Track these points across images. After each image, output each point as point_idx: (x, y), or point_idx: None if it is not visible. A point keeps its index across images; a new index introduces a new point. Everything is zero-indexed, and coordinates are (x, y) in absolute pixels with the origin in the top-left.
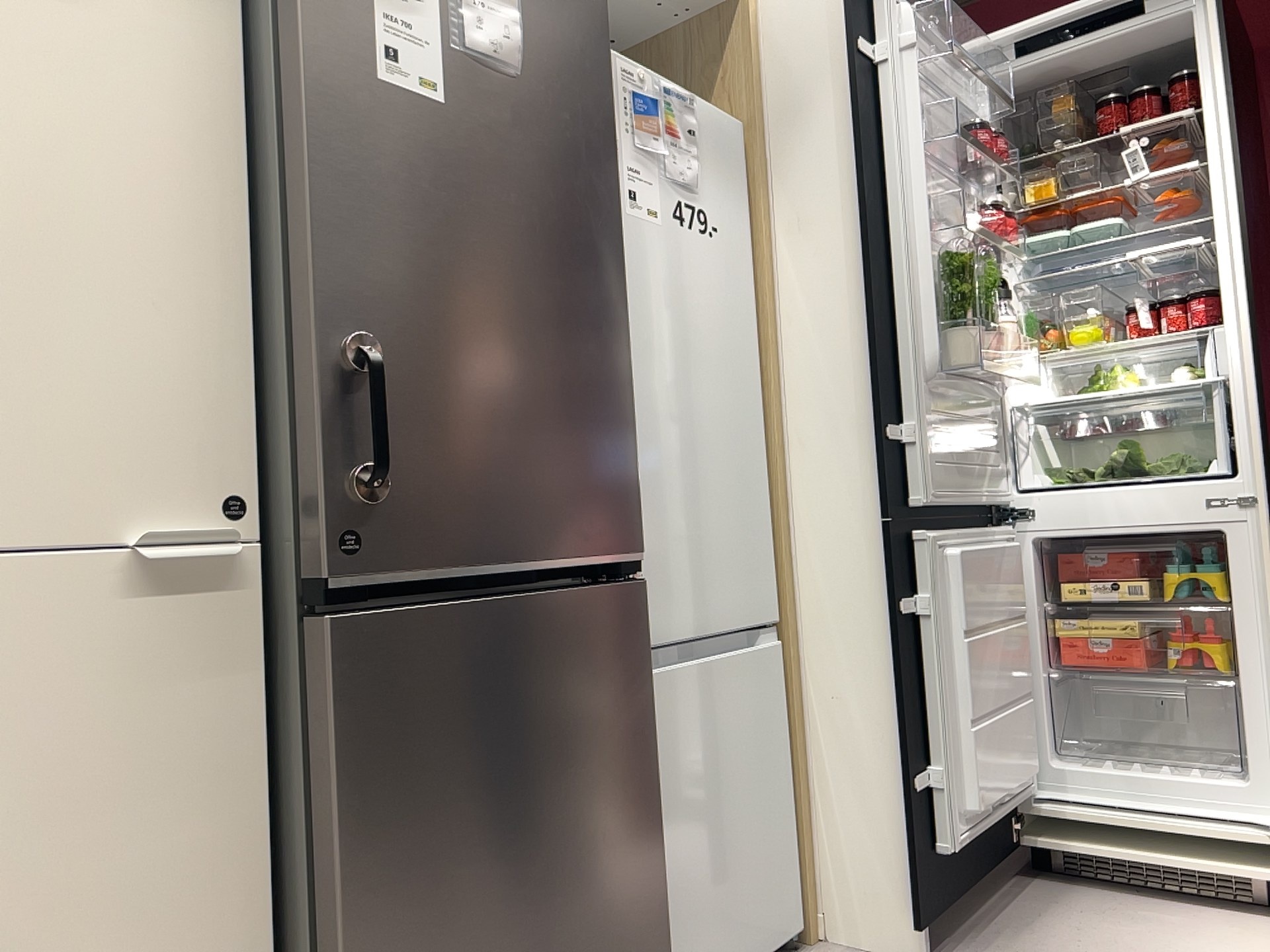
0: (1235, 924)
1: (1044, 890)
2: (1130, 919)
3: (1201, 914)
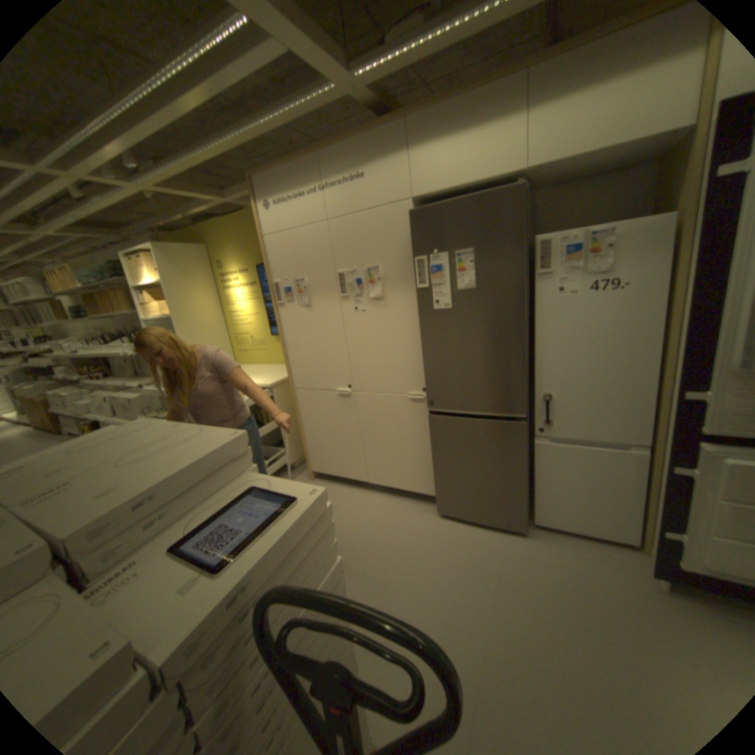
0: None
1: None
2: None
3: None
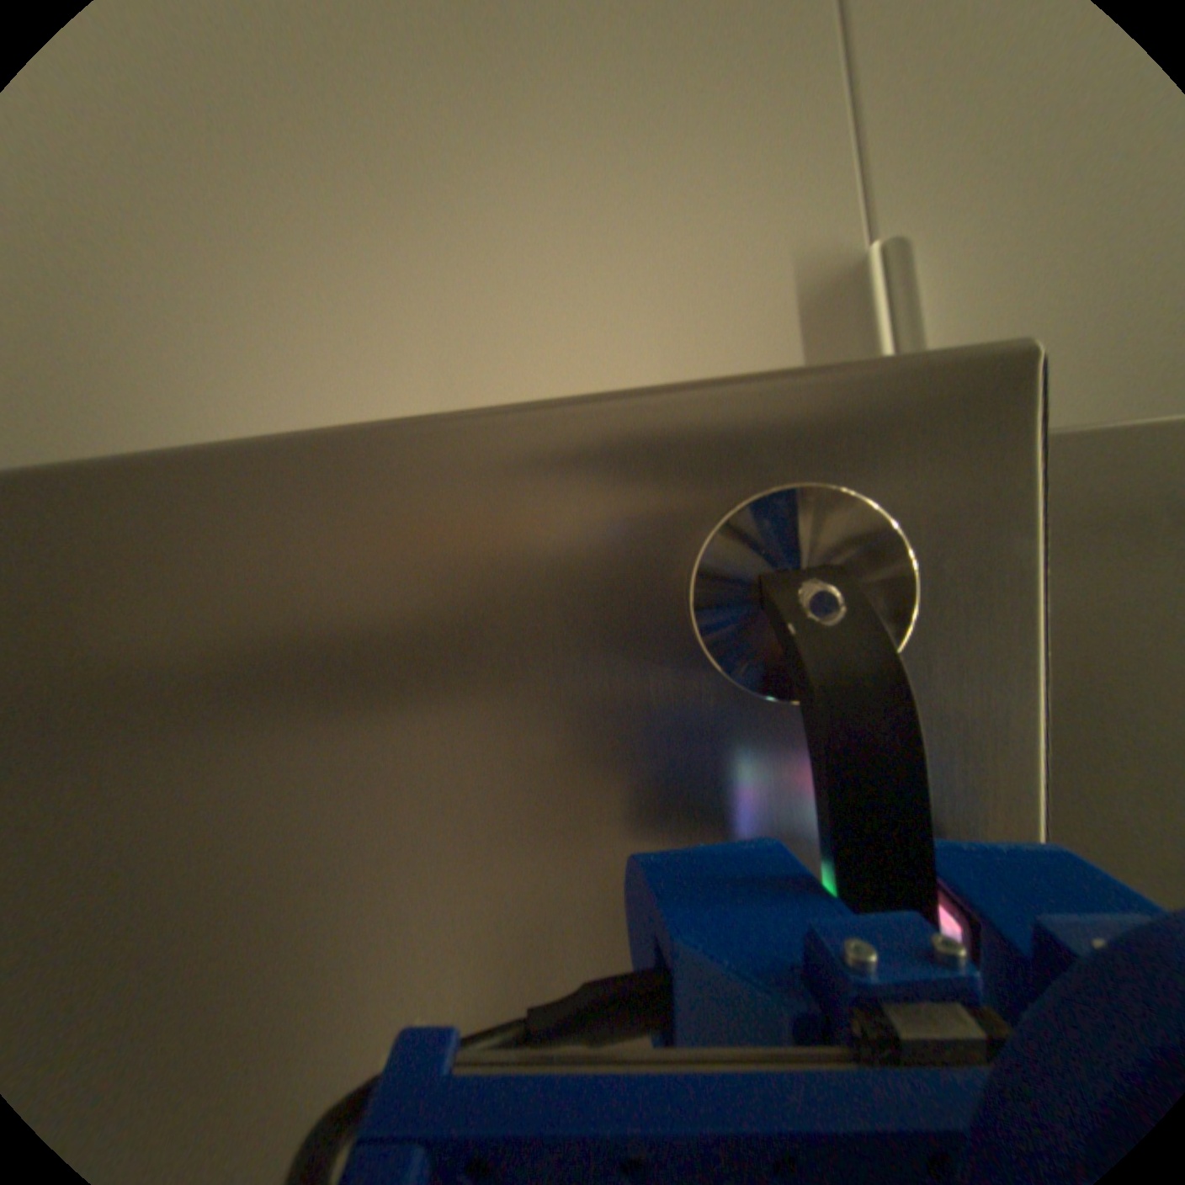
0: None
1: None
2: None
3: None
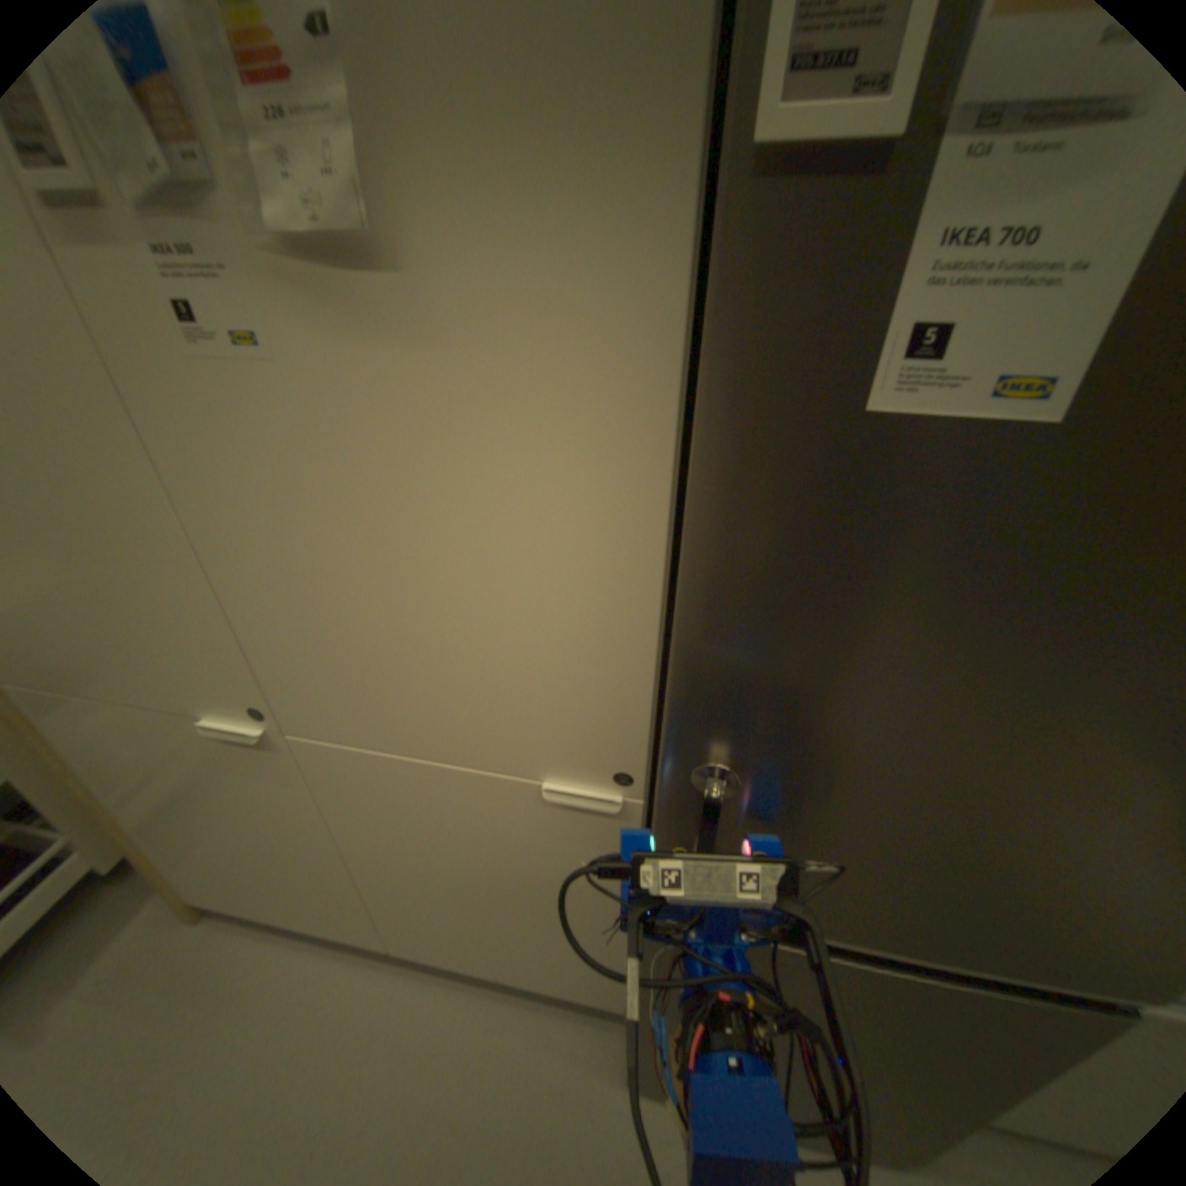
0: None
1: None
2: None
3: None
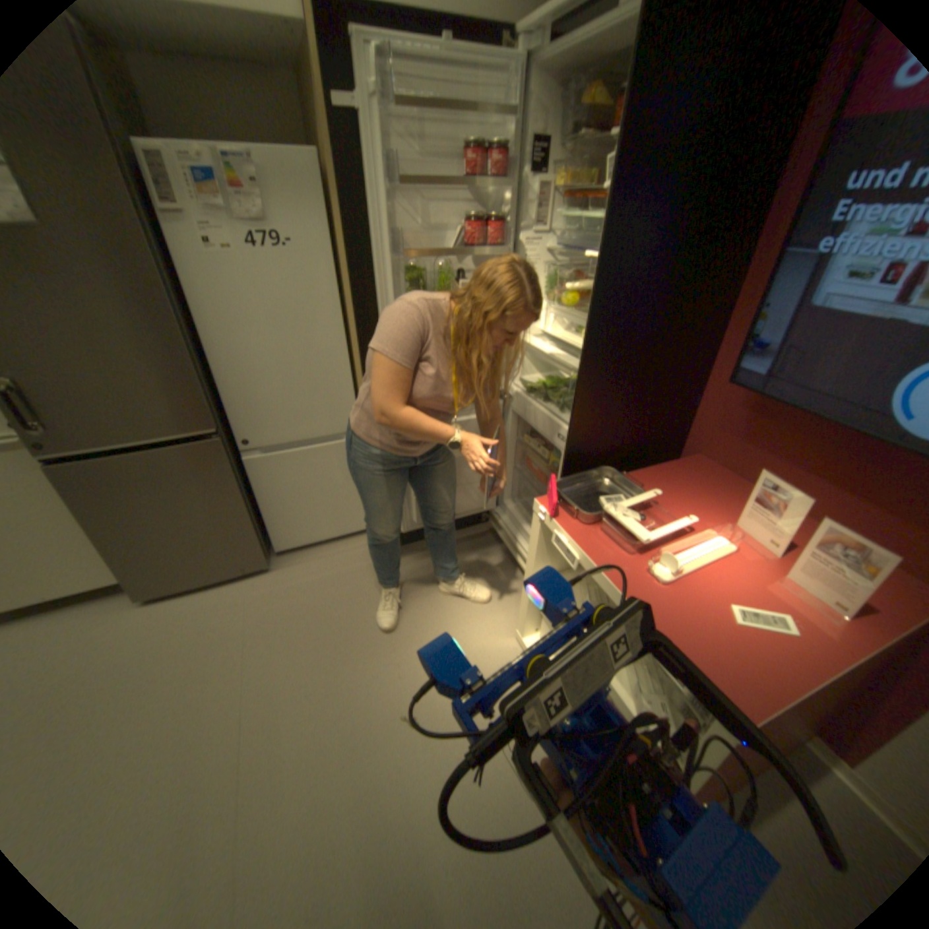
0: (516, 593)
1: (483, 543)
2: (486, 571)
3: (514, 581)
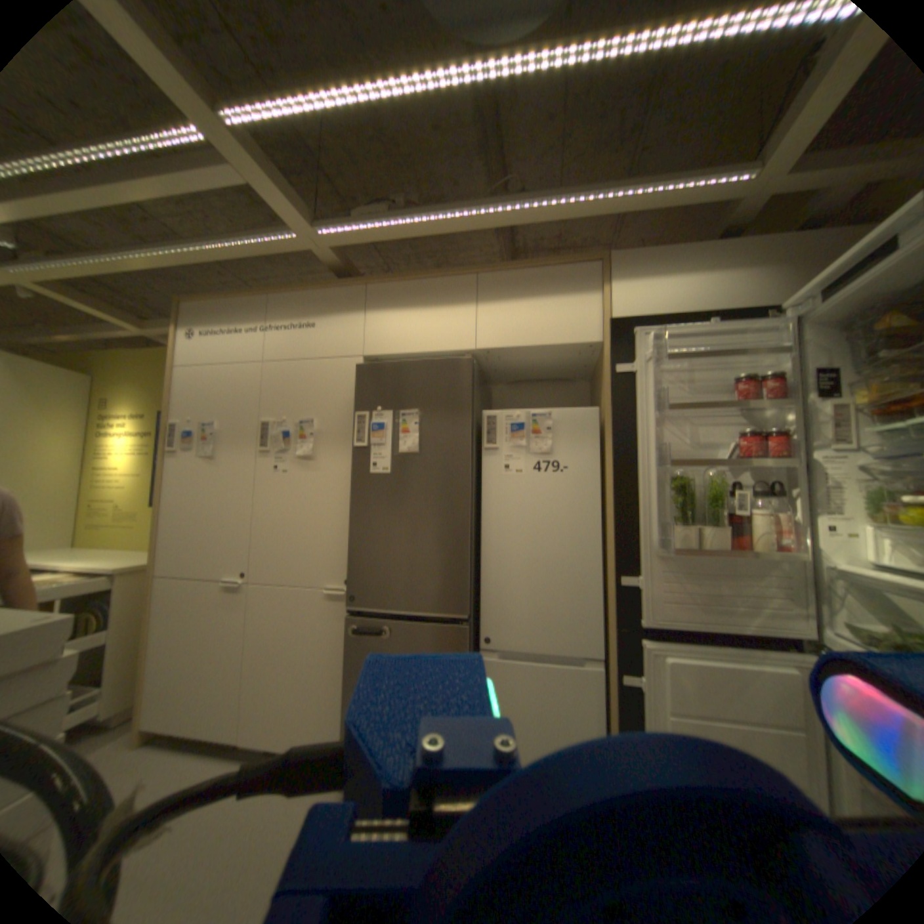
0: None
1: None
2: None
3: None
